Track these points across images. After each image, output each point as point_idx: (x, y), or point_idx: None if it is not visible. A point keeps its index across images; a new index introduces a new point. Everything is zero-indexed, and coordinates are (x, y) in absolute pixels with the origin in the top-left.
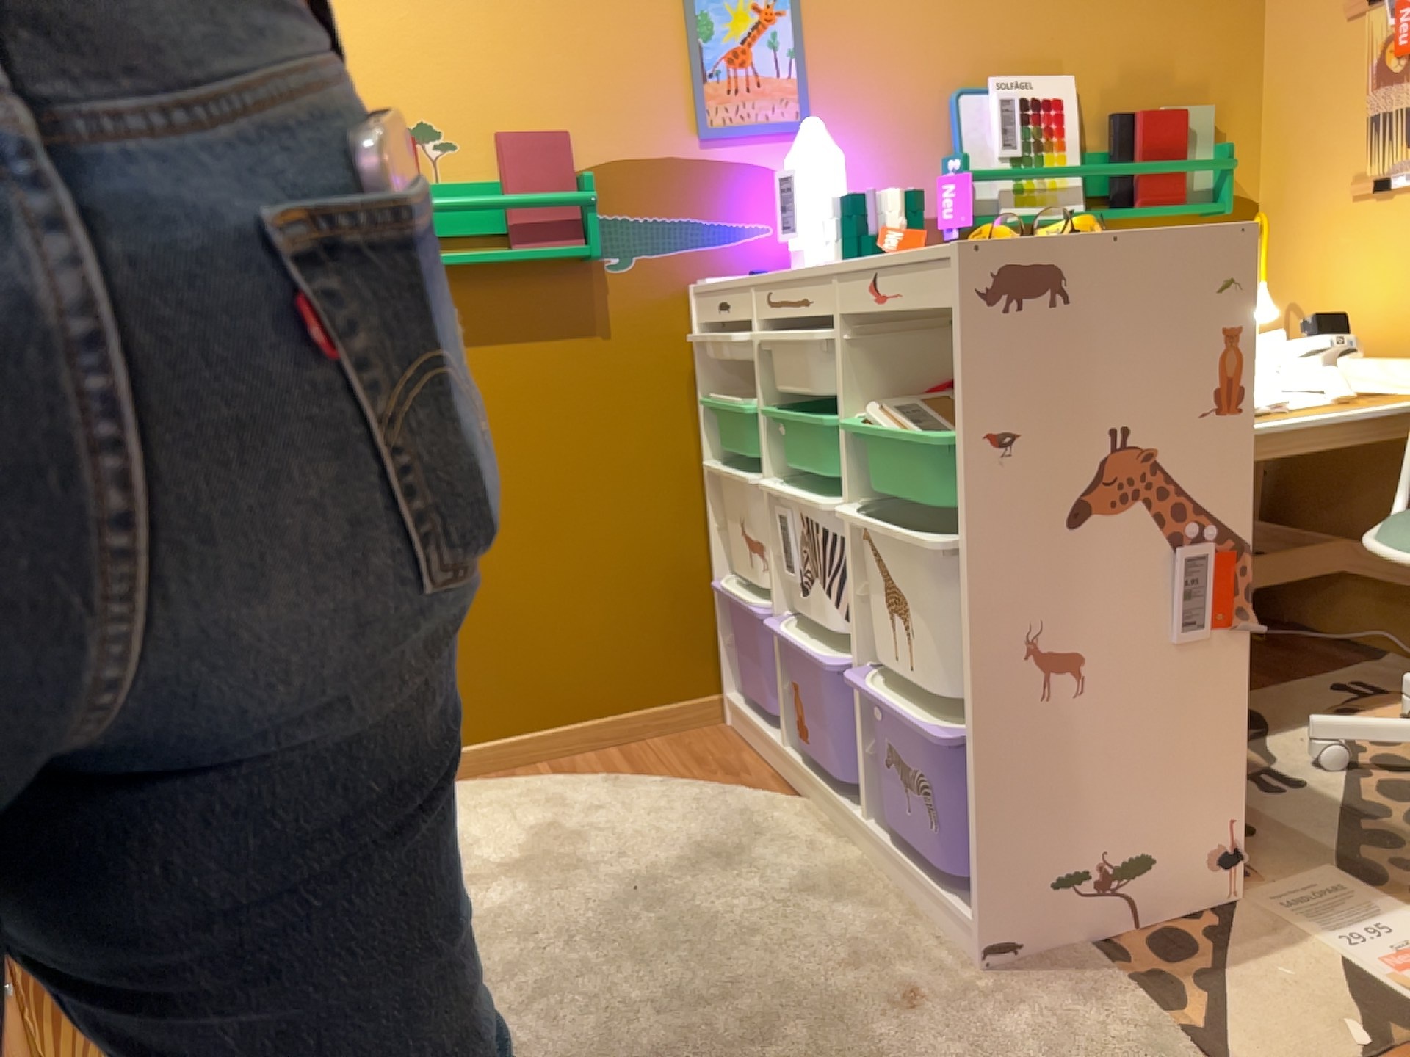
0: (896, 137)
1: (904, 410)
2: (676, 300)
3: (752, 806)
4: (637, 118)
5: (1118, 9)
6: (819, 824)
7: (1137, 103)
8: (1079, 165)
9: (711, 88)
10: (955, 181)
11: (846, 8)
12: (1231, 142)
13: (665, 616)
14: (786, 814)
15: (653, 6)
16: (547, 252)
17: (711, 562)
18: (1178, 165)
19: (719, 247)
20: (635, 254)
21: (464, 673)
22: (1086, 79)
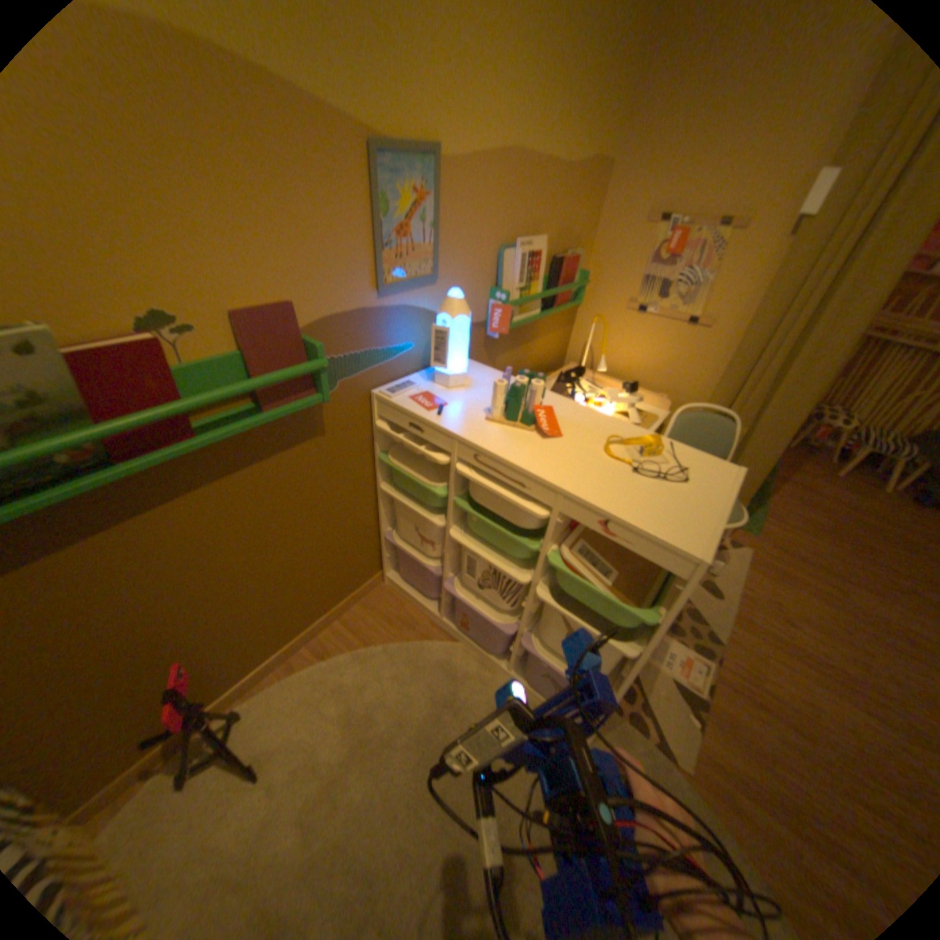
0: (474, 277)
1: (583, 549)
2: (364, 401)
3: (440, 655)
4: (340, 281)
5: (566, 192)
6: (476, 659)
7: (561, 247)
8: (542, 287)
9: (387, 255)
10: (503, 308)
11: (462, 188)
12: (582, 264)
13: (358, 556)
14: (459, 657)
15: (349, 183)
16: (296, 409)
17: (379, 524)
18: (575, 286)
19: (388, 362)
20: (340, 380)
21: (256, 640)
22: (548, 235)
